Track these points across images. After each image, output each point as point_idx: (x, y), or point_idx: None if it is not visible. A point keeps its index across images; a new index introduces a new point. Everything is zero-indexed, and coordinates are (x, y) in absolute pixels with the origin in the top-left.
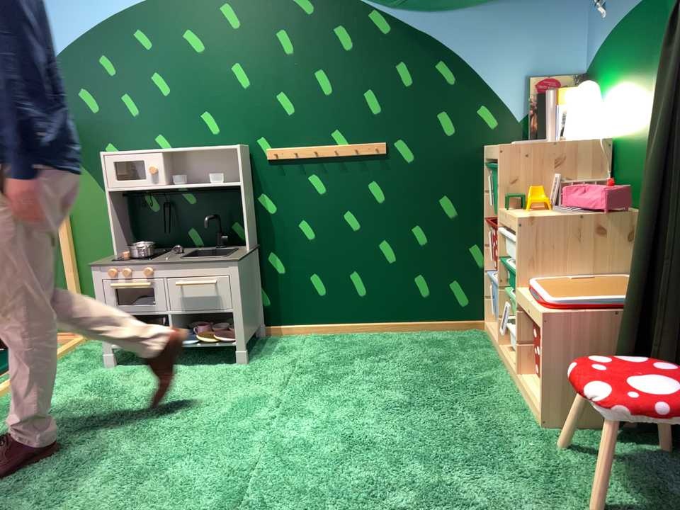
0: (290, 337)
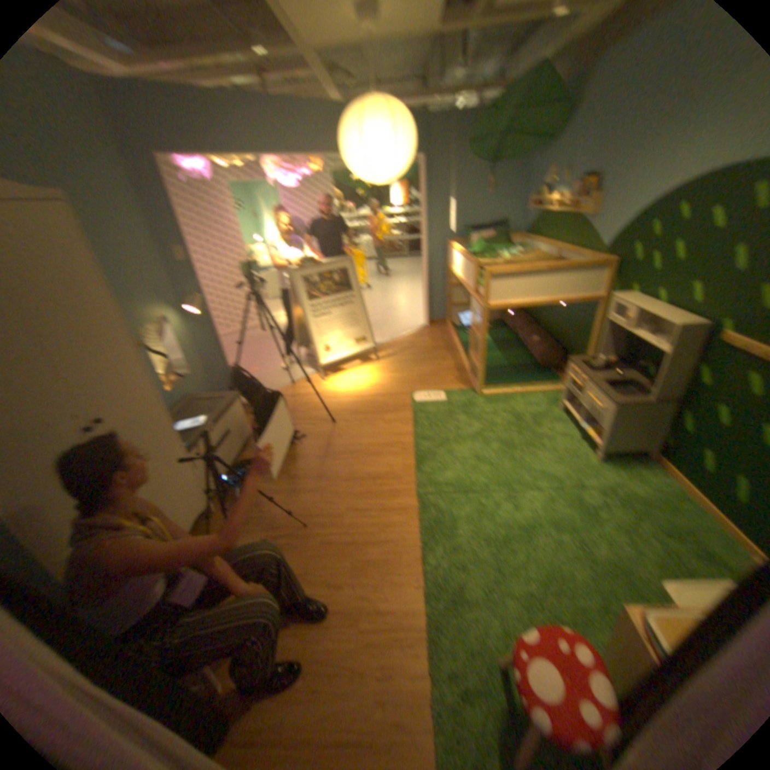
0: (665, 476)
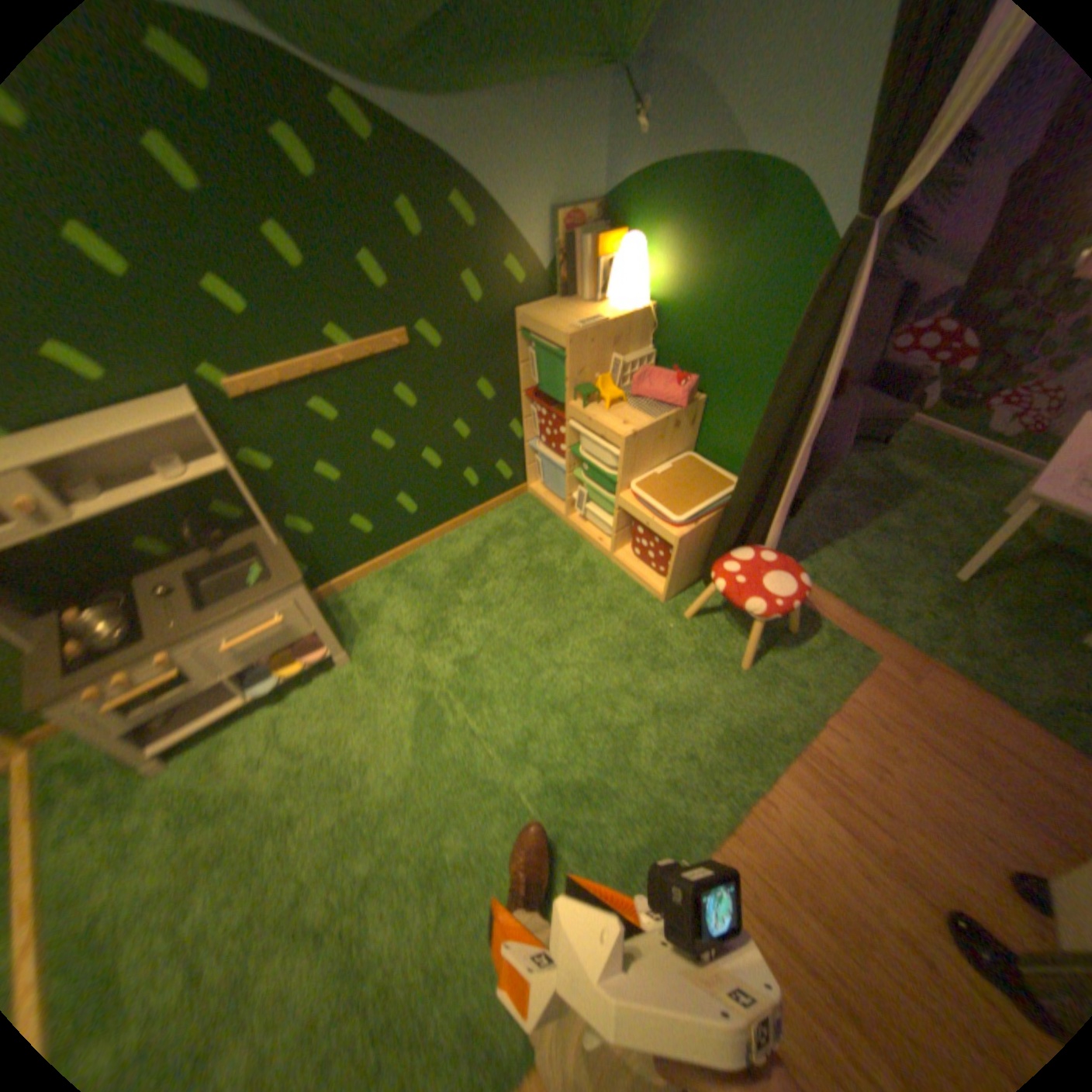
0: (350, 588)
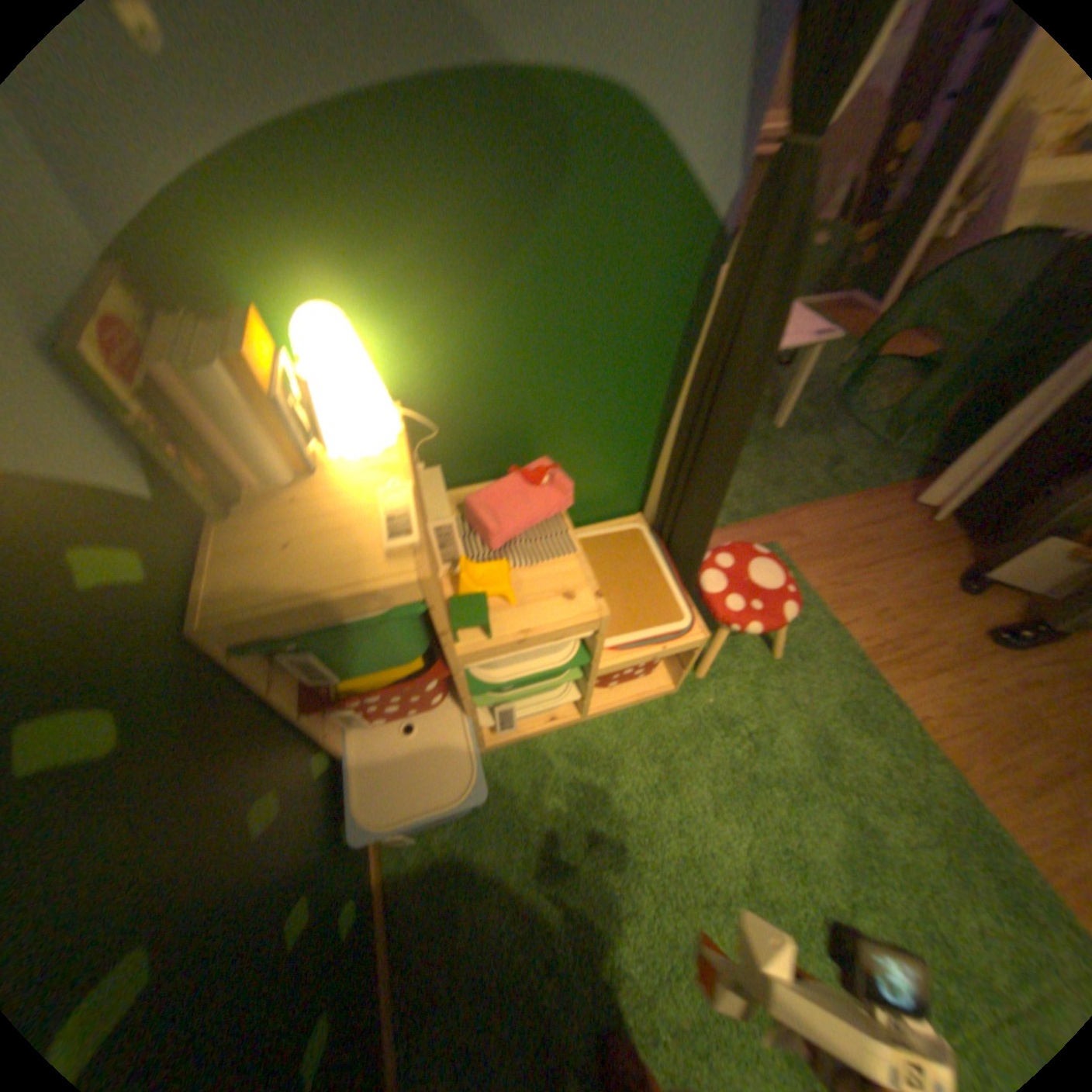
0: None
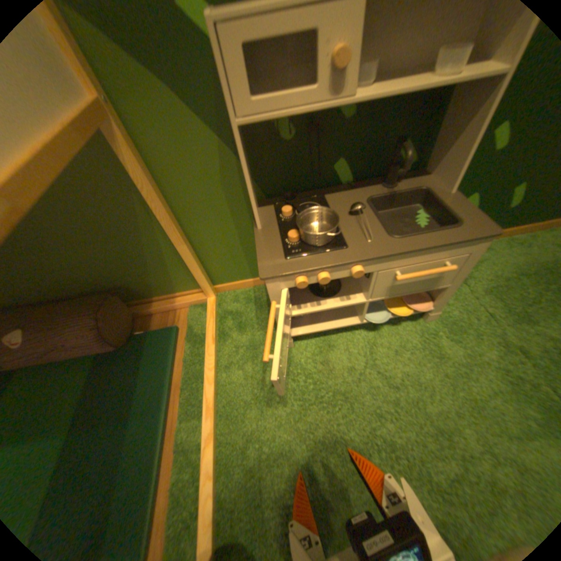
0: None
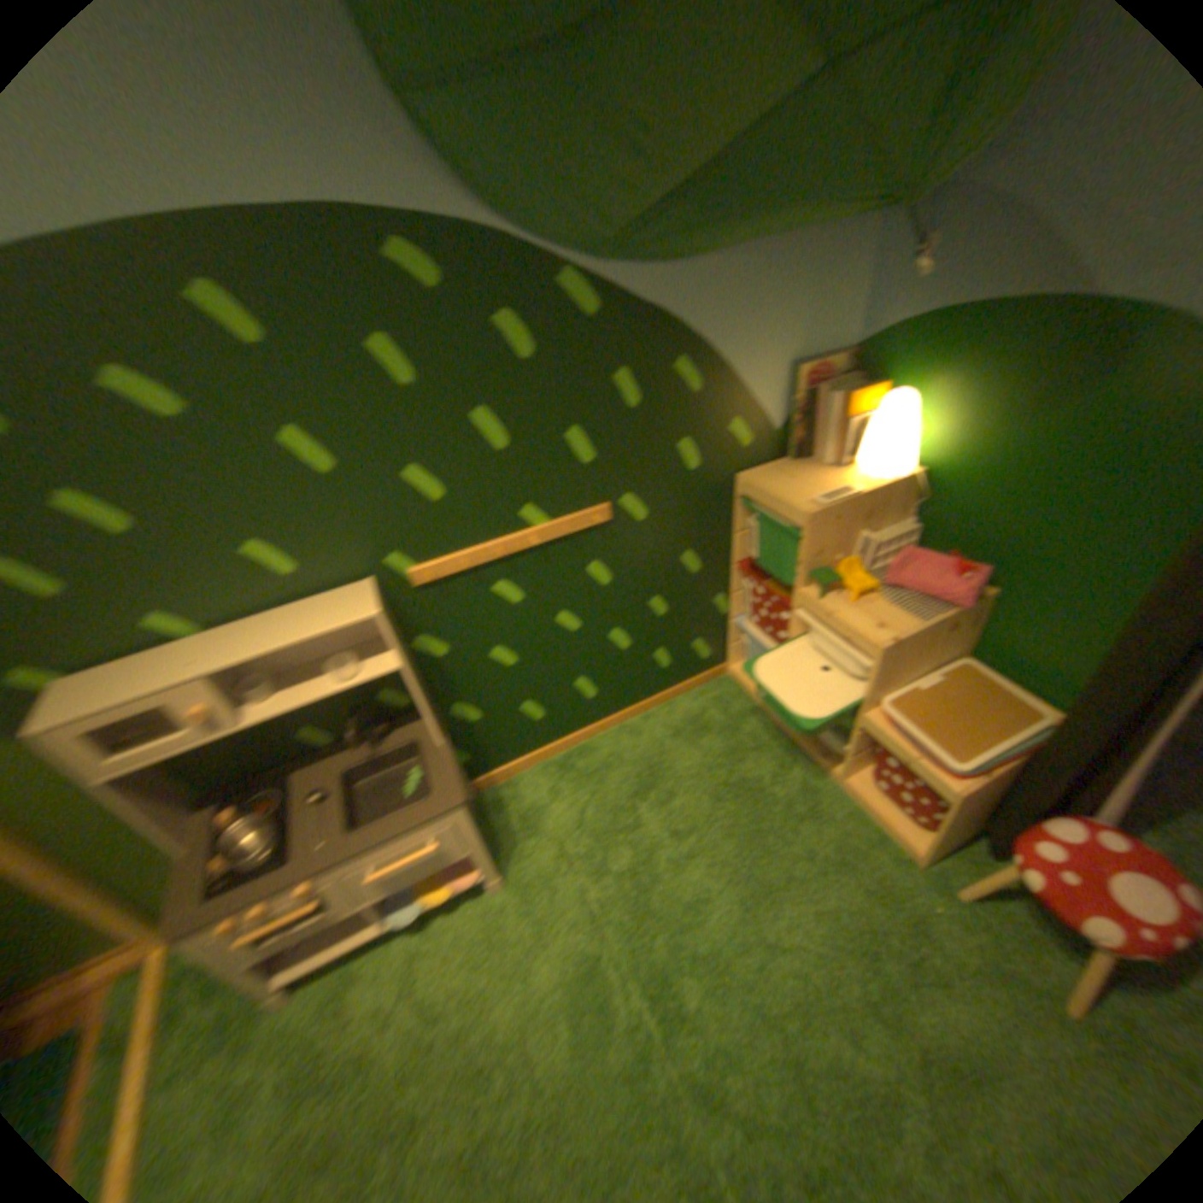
0: (513, 781)
